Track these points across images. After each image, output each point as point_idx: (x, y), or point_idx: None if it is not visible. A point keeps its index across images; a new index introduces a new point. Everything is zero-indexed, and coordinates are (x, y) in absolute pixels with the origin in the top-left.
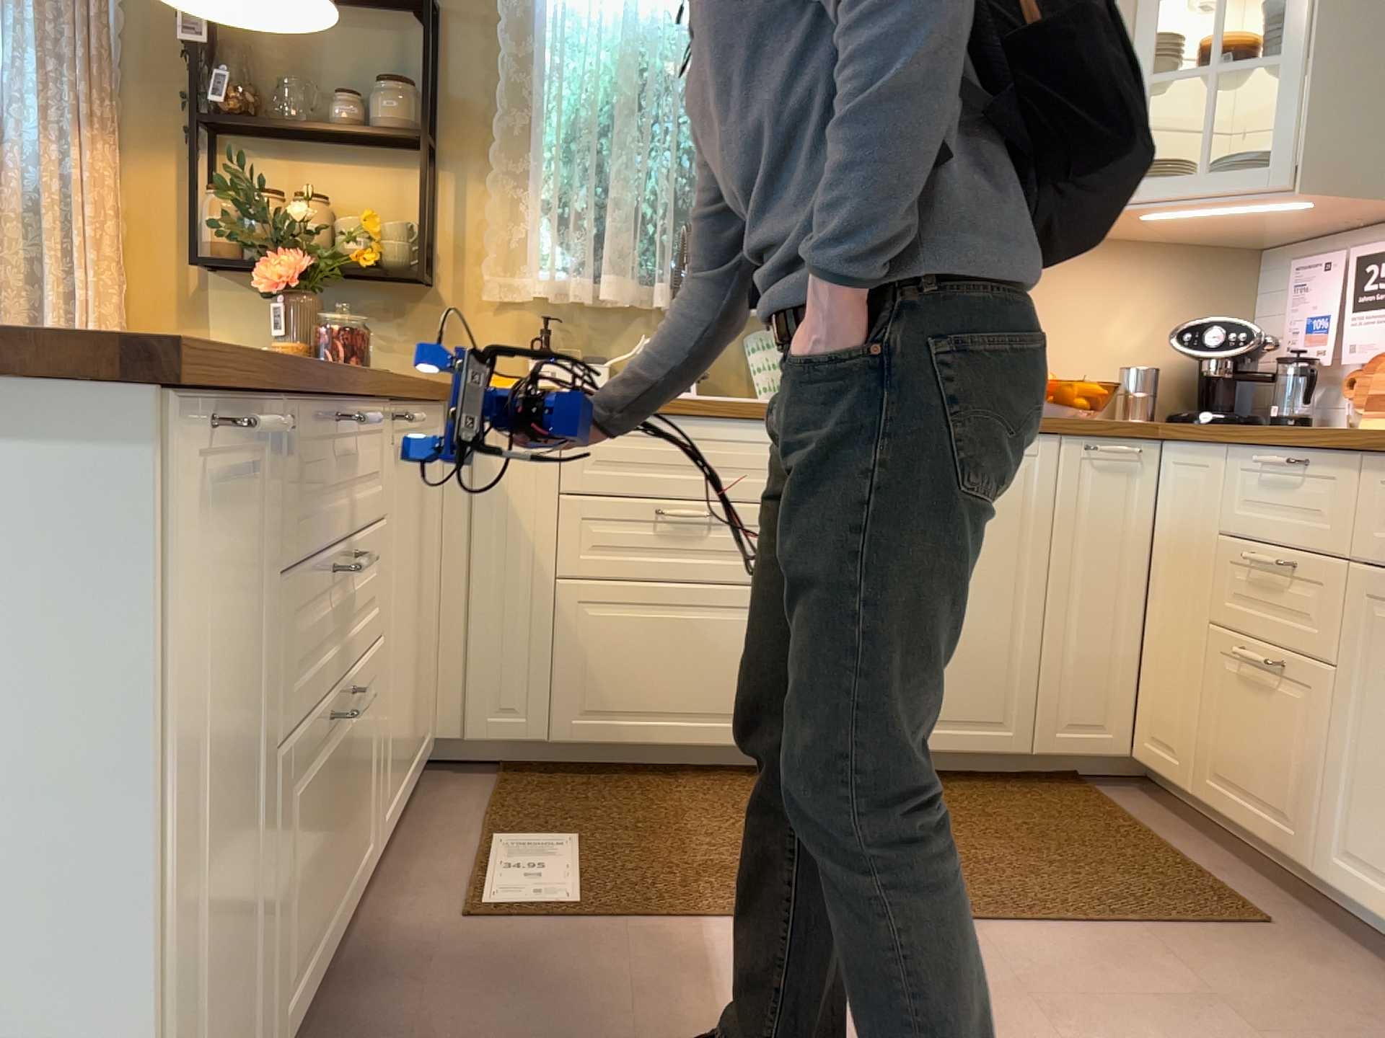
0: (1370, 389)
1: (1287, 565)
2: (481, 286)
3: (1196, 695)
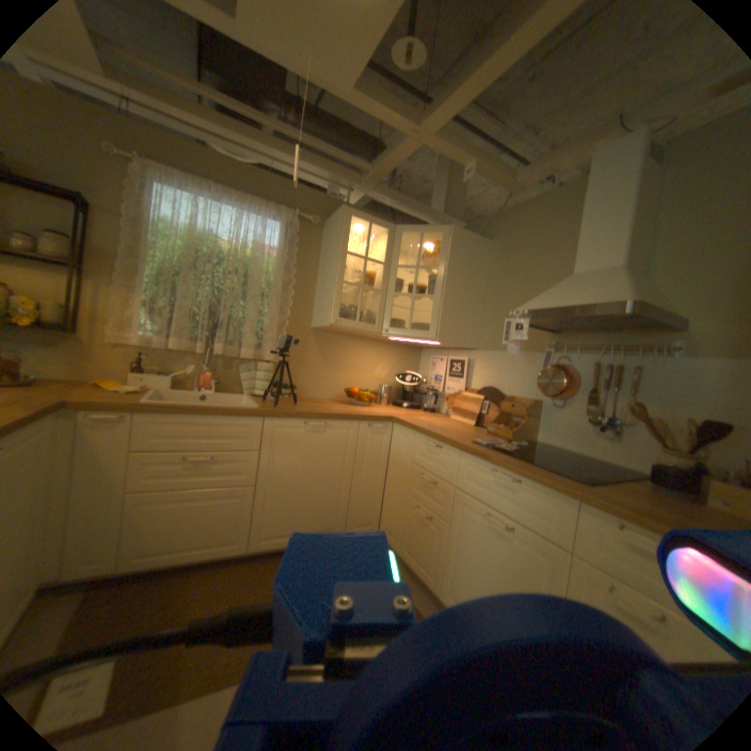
0: (452, 403)
1: (433, 483)
2: (102, 337)
3: (400, 518)
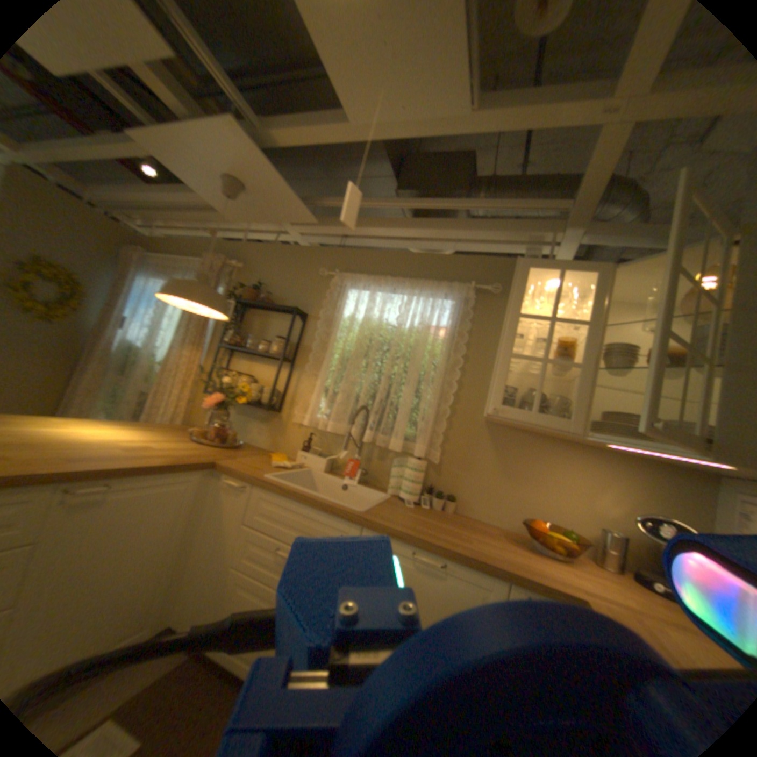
0: None
1: None
2: (294, 416)
3: None
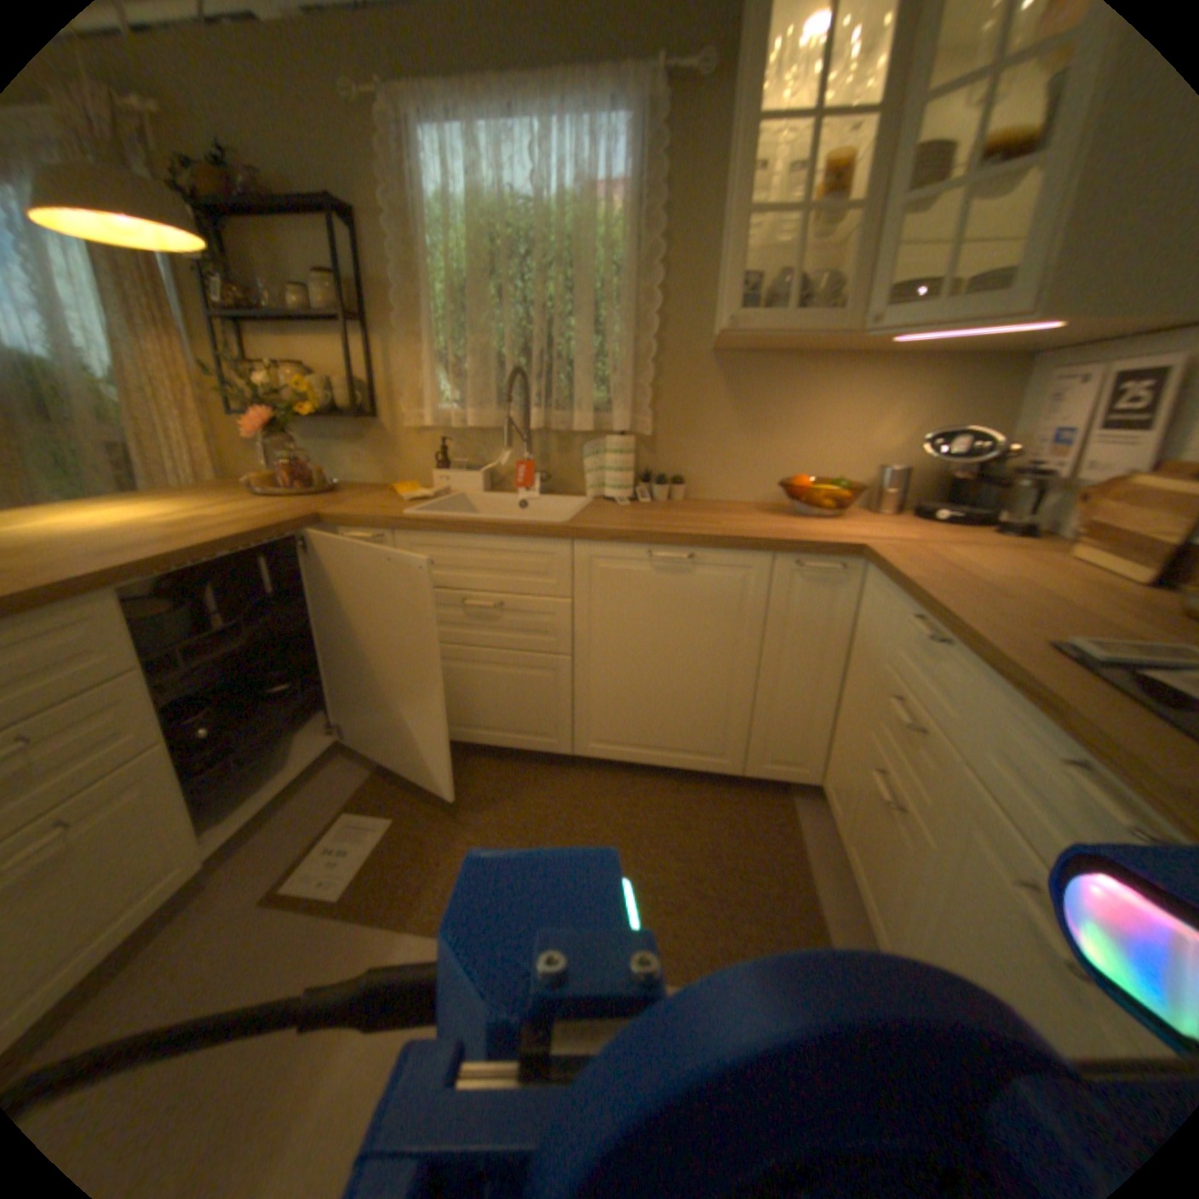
0: (1095, 514)
1: (916, 731)
2: (404, 417)
3: (855, 777)
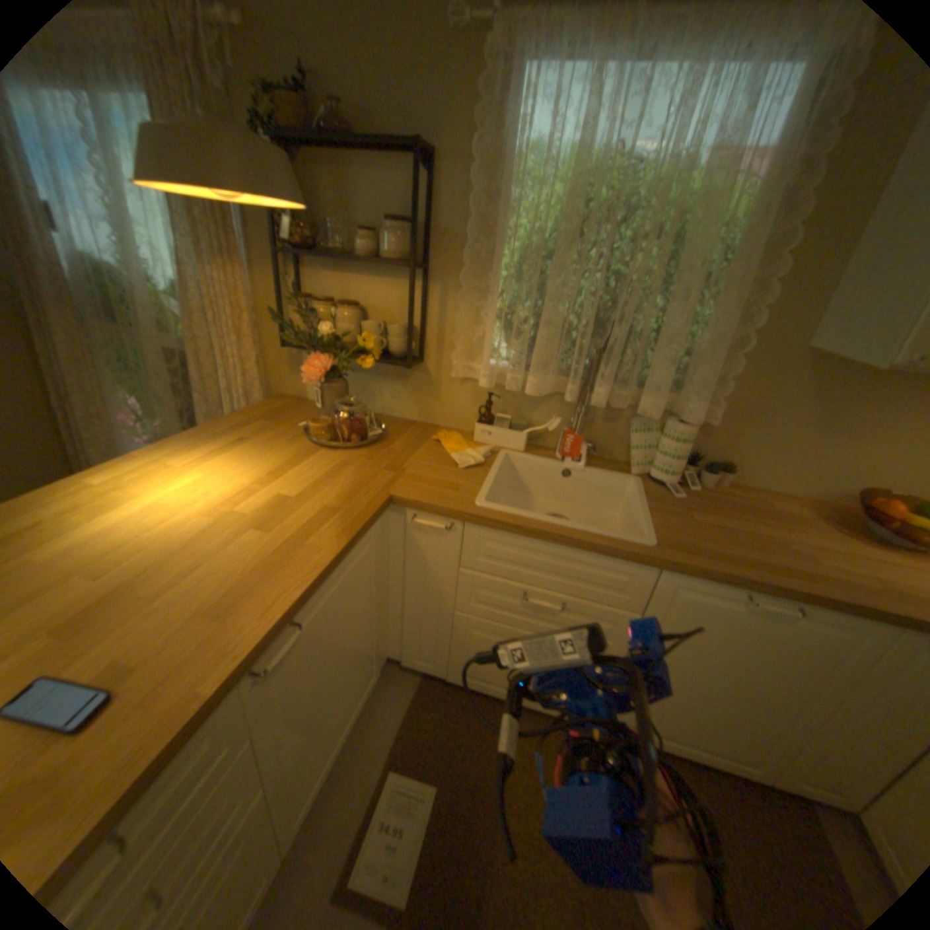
0: None
1: None
2: (452, 365)
3: None
